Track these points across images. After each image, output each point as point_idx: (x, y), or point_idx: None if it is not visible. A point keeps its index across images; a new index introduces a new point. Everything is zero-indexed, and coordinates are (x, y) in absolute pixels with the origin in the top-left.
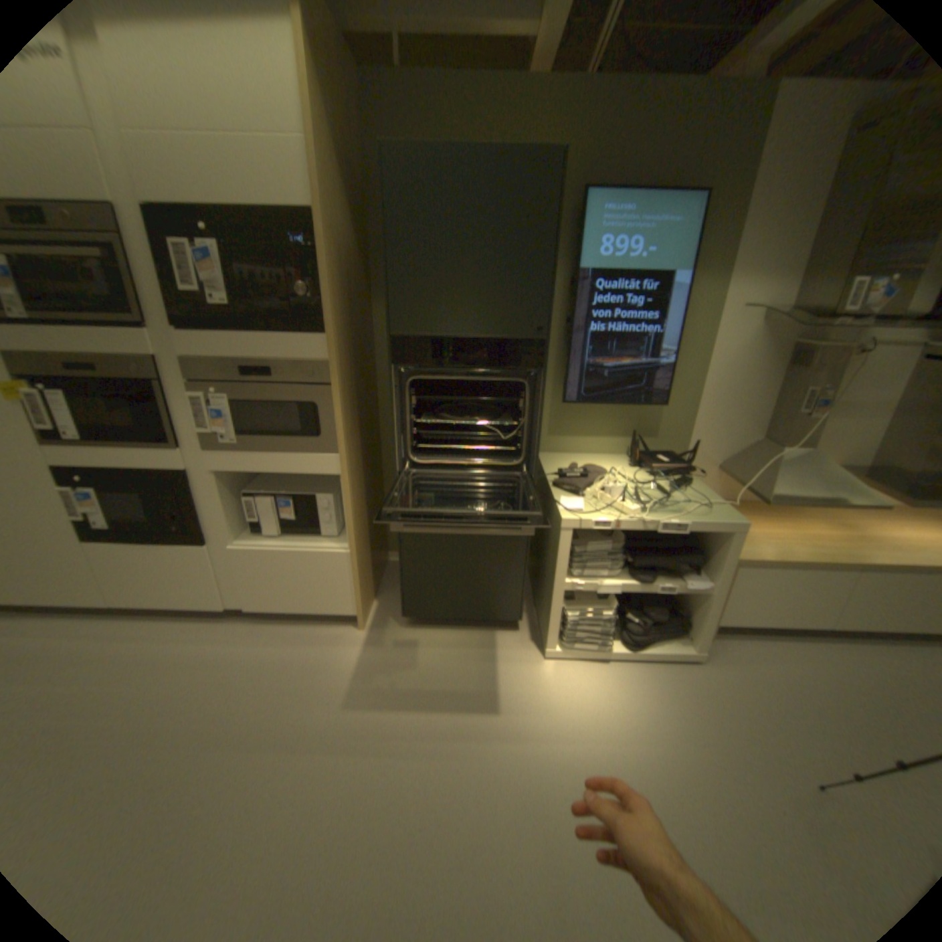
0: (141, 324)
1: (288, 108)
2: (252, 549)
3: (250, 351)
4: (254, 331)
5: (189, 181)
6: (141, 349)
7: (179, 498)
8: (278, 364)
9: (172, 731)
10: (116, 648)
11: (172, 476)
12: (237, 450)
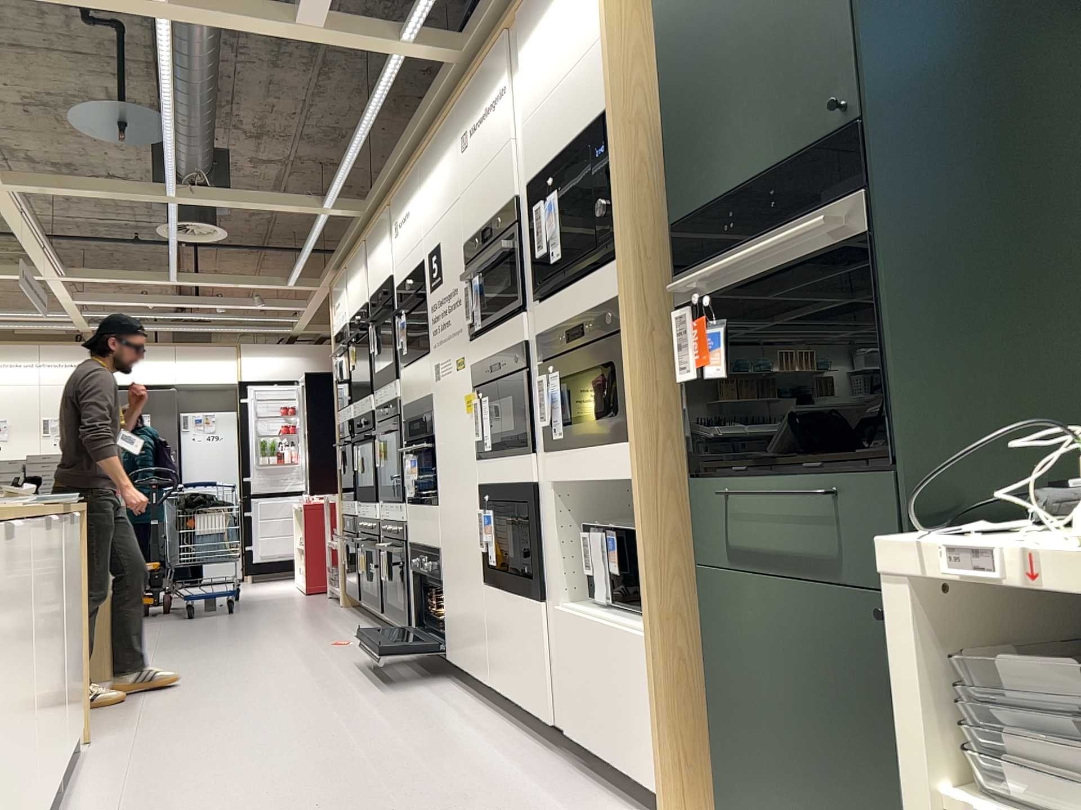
0: (528, 307)
1: (600, 16)
2: (576, 616)
3: (577, 306)
4: (581, 280)
5: (550, 140)
6: (523, 333)
7: (532, 524)
8: (594, 314)
9: (392, 809)
10: (464, 731)
11: (531, 492)
12: (568, 450)
